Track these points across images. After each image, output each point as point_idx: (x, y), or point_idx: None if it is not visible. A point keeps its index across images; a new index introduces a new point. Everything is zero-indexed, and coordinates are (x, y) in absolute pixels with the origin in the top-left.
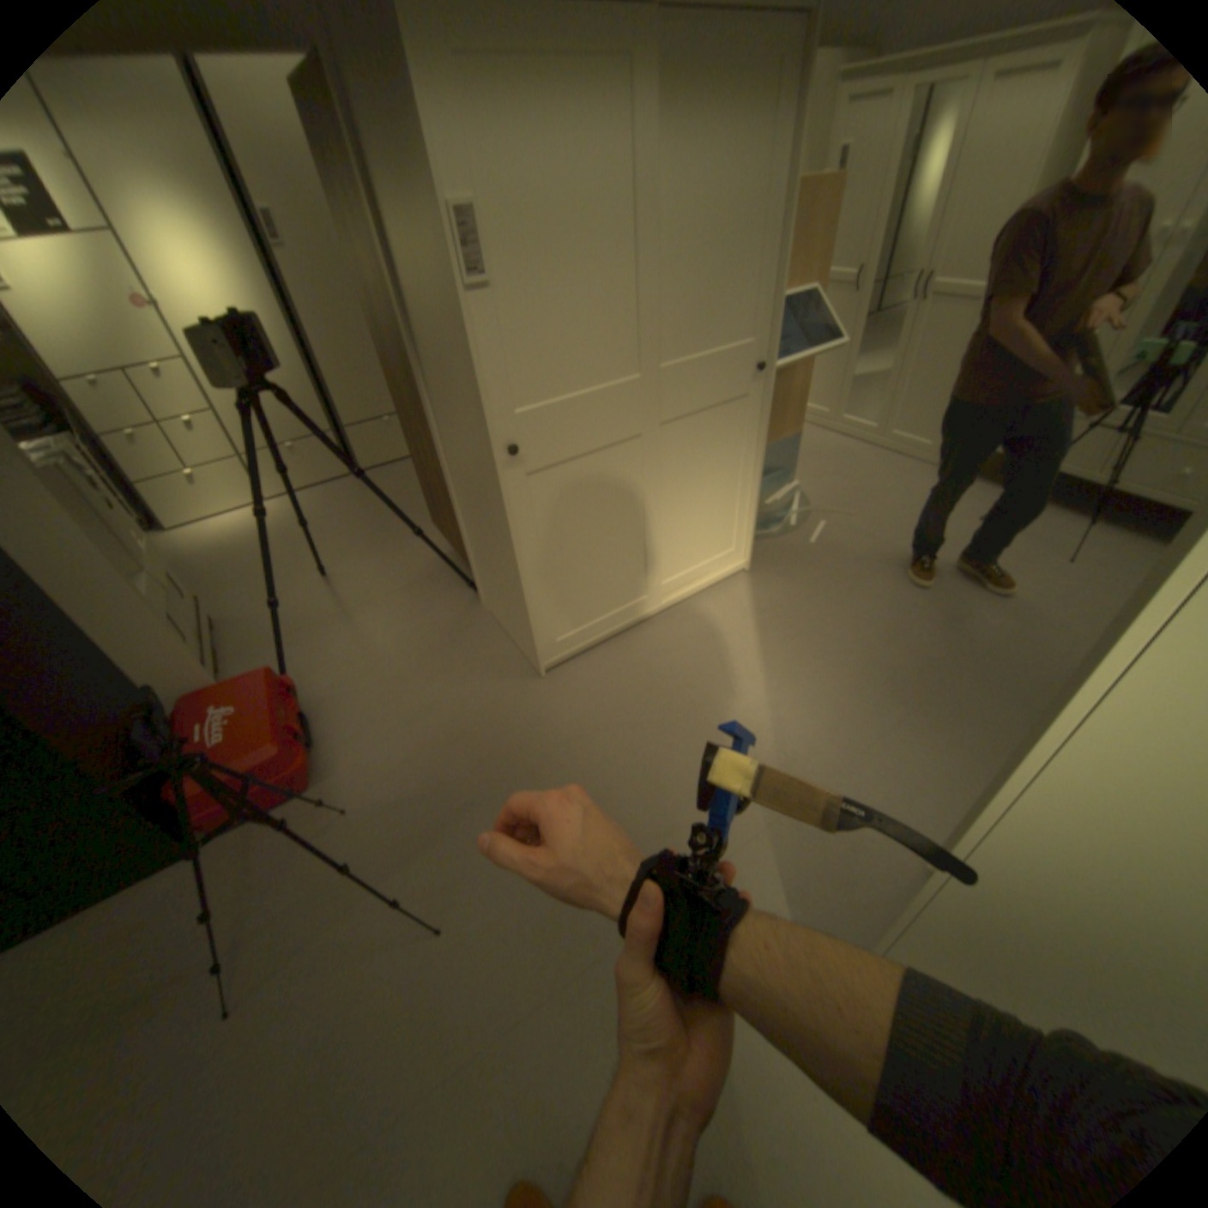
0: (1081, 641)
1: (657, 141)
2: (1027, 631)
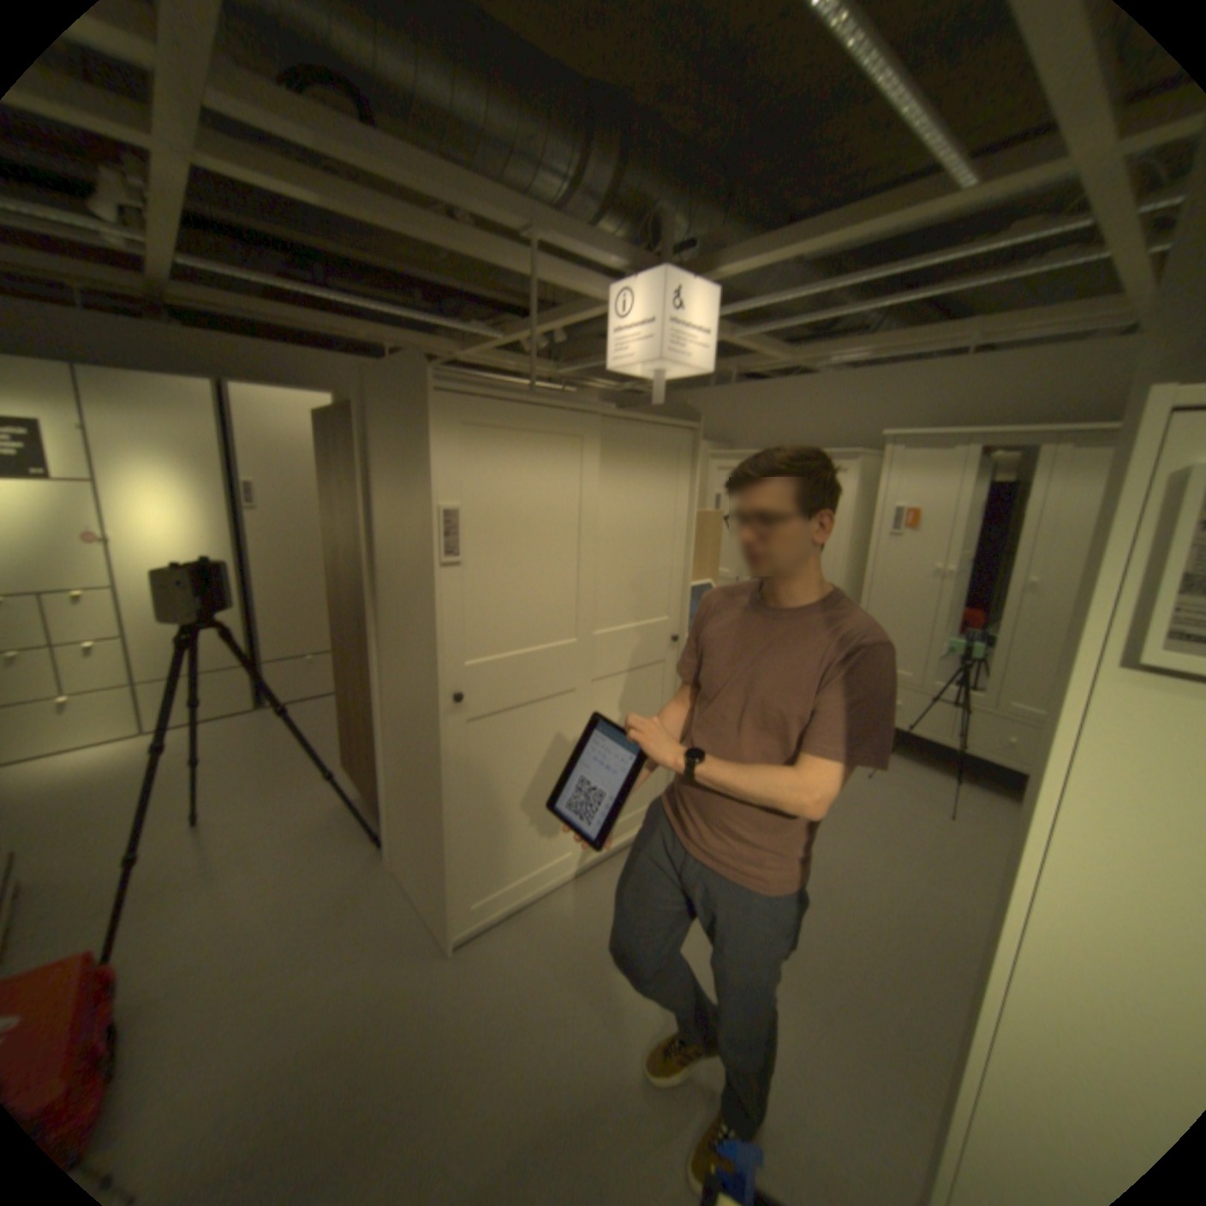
0: (984, 902)
1: (596, 485)
2: (936, 892)
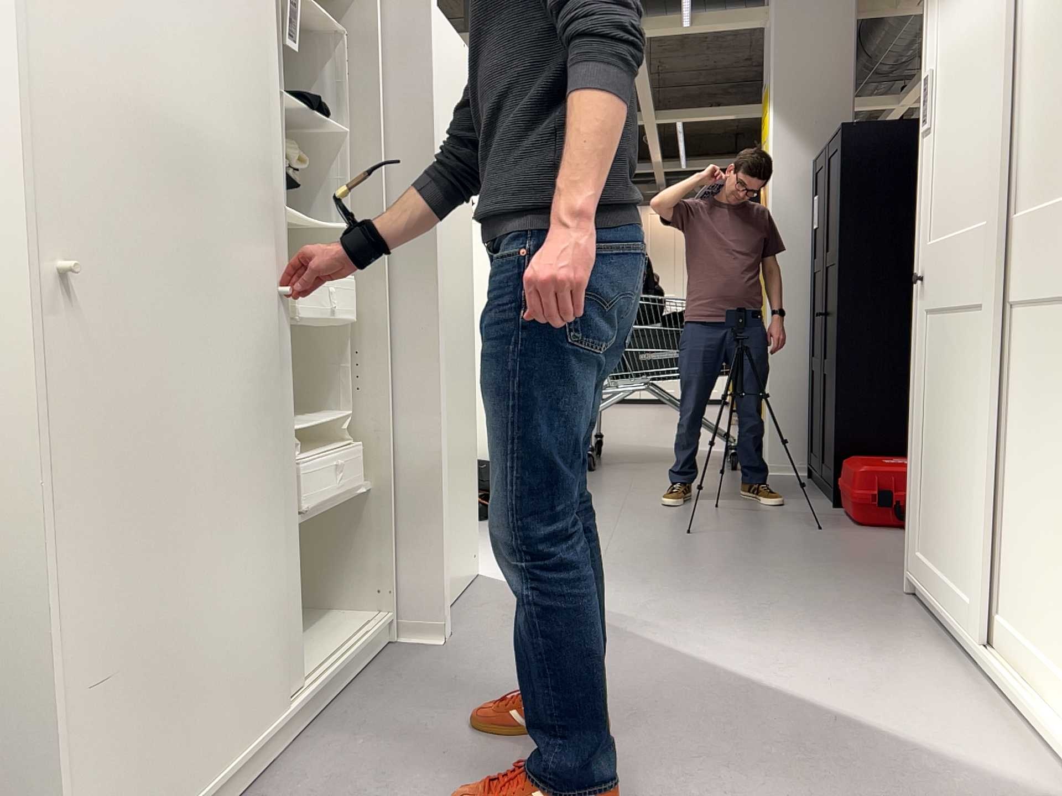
0: None
1: None
2: None
